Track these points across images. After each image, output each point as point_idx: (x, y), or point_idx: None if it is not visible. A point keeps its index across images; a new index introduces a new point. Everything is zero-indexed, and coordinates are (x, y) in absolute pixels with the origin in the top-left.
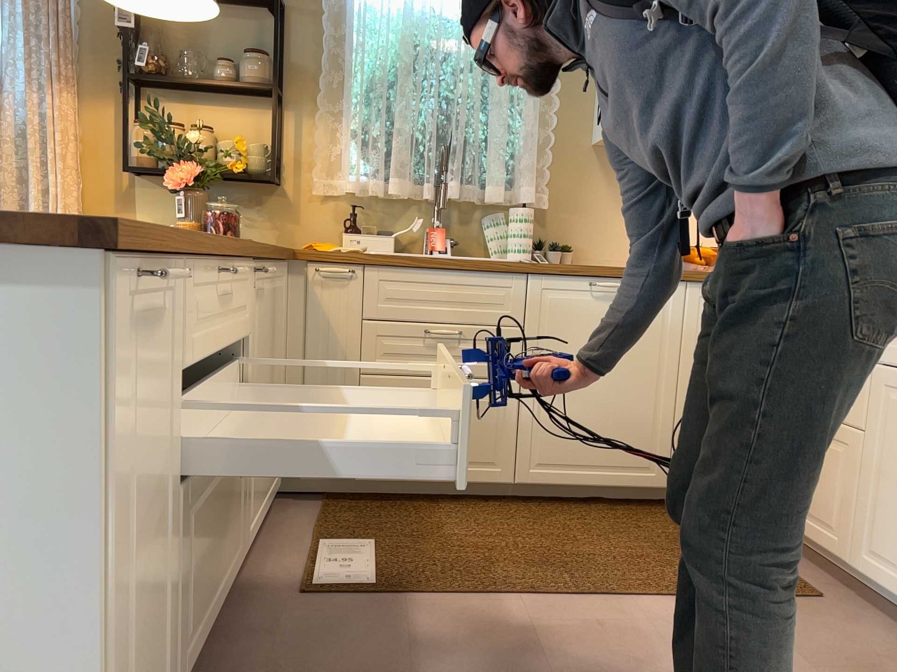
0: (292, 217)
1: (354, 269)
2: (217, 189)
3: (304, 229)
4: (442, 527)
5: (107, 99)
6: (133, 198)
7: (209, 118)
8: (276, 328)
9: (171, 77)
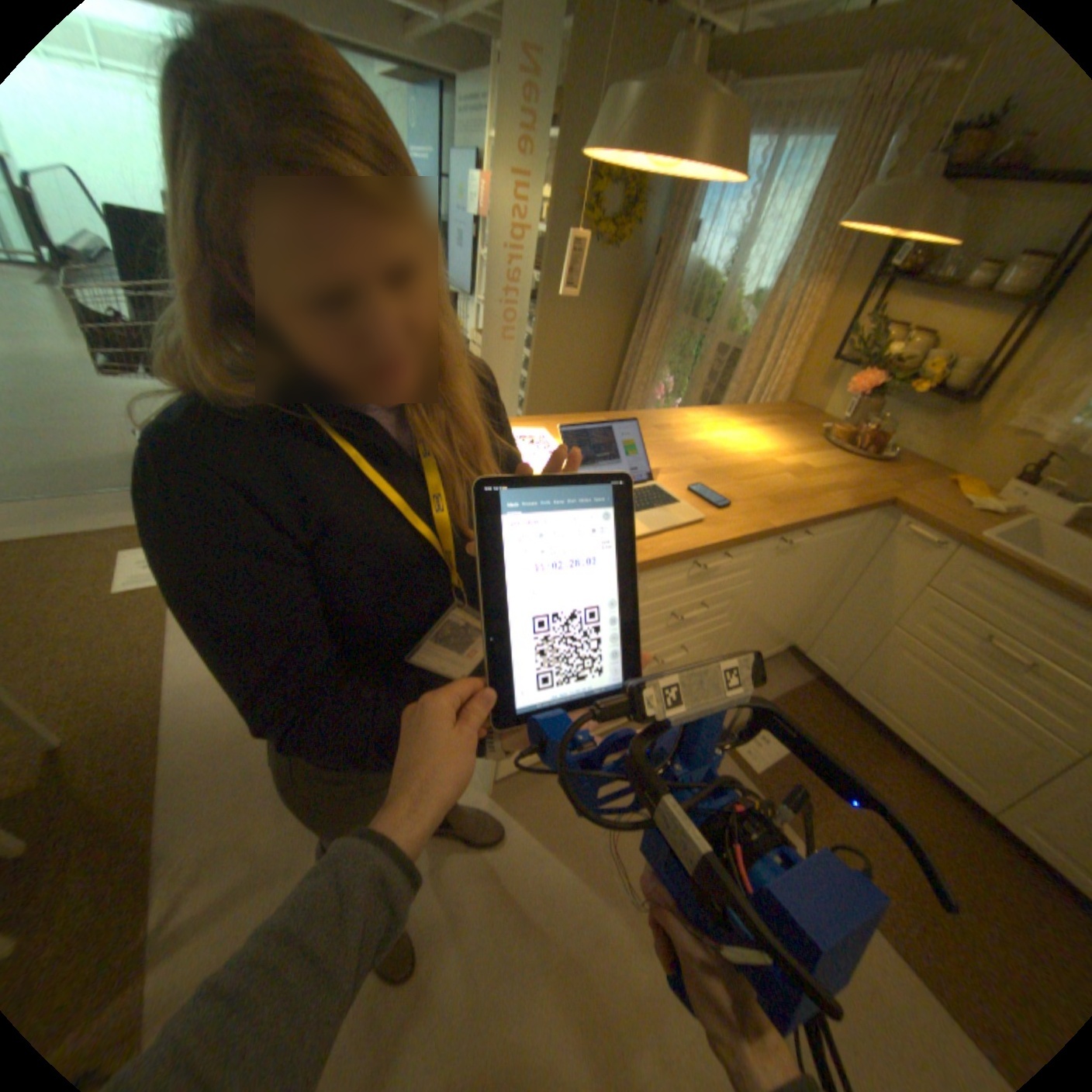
0: (971, 438)
1: (950, 543)
2: (910, 389)
3: (976, 454)
4: (876, 784)
5: (859, 284)
6: (835, 377)
7: (943, 317)
8: (826, 562)
9: (927, 268)
